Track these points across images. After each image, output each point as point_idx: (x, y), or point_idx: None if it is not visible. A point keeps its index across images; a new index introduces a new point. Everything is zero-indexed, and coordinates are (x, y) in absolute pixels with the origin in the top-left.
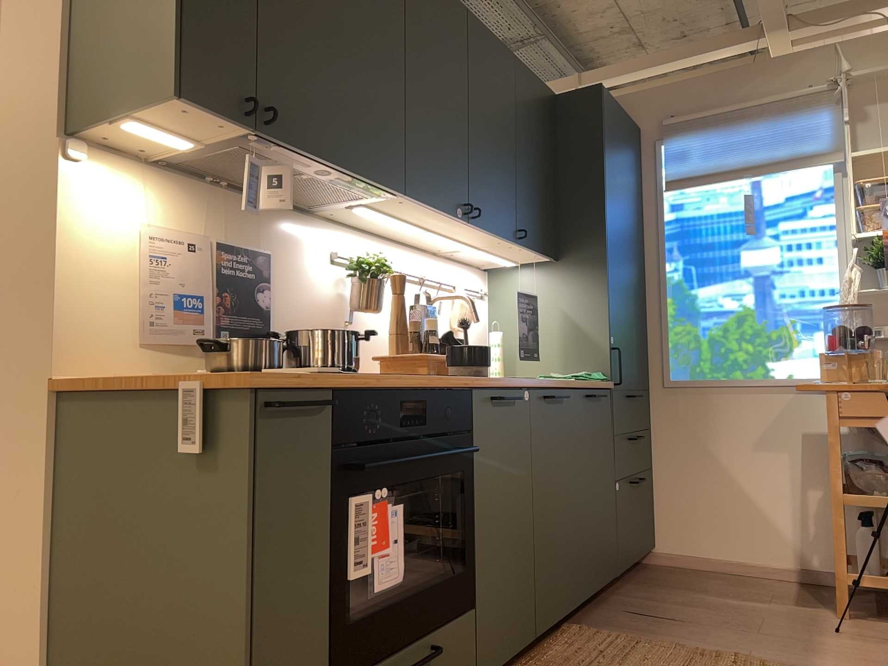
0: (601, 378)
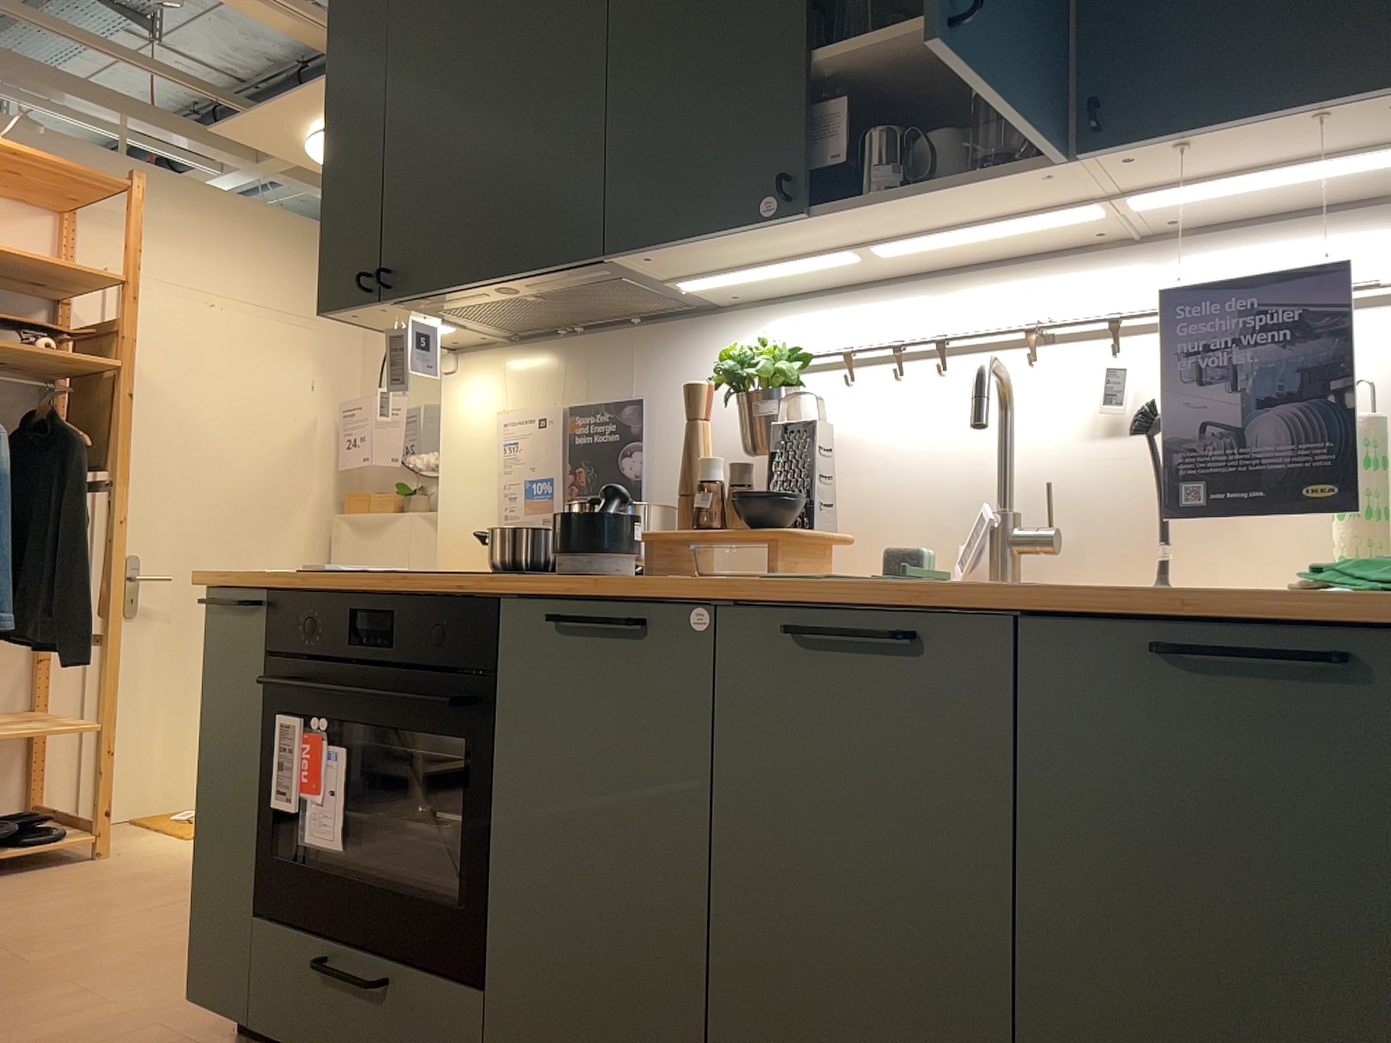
0: None
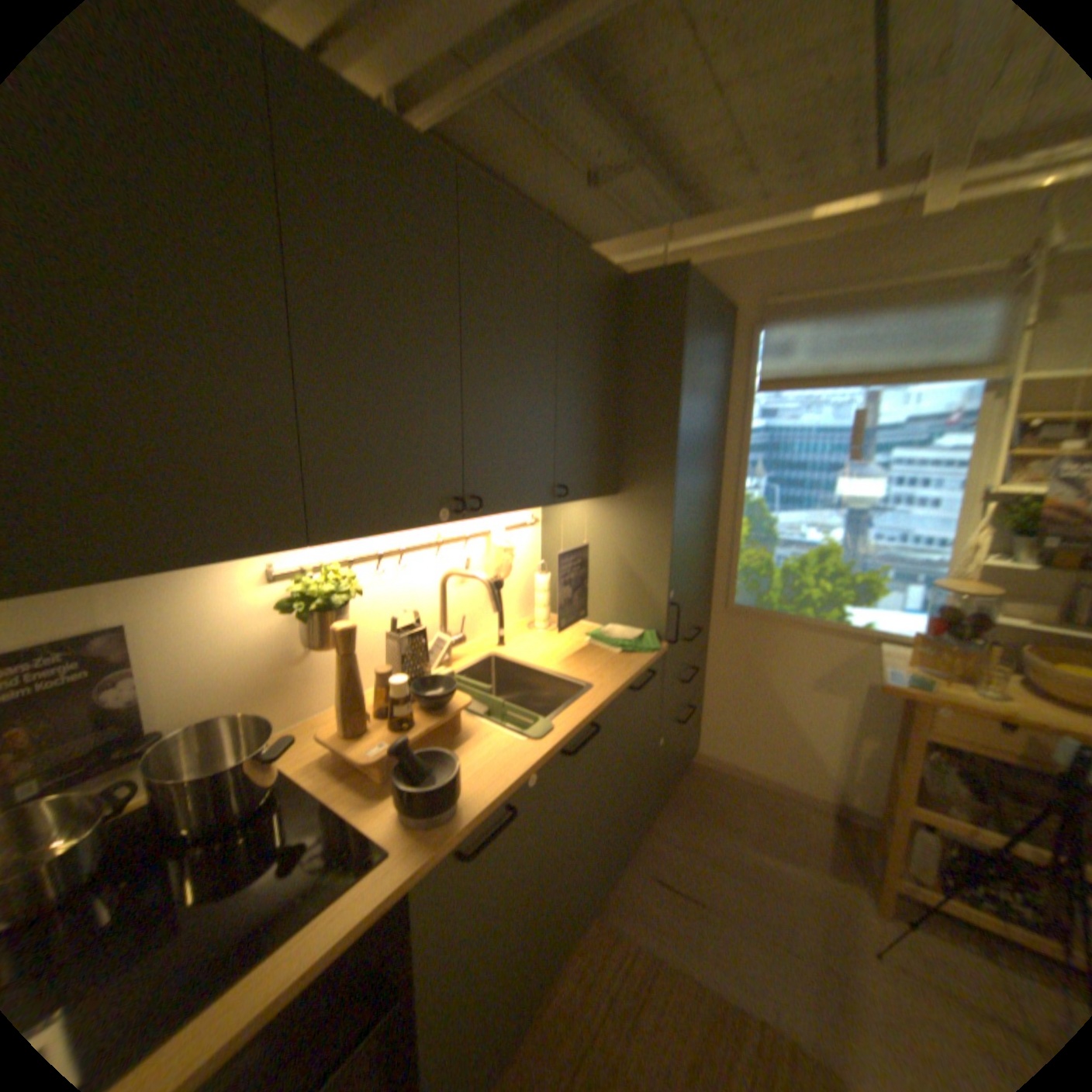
0: (651, 649)
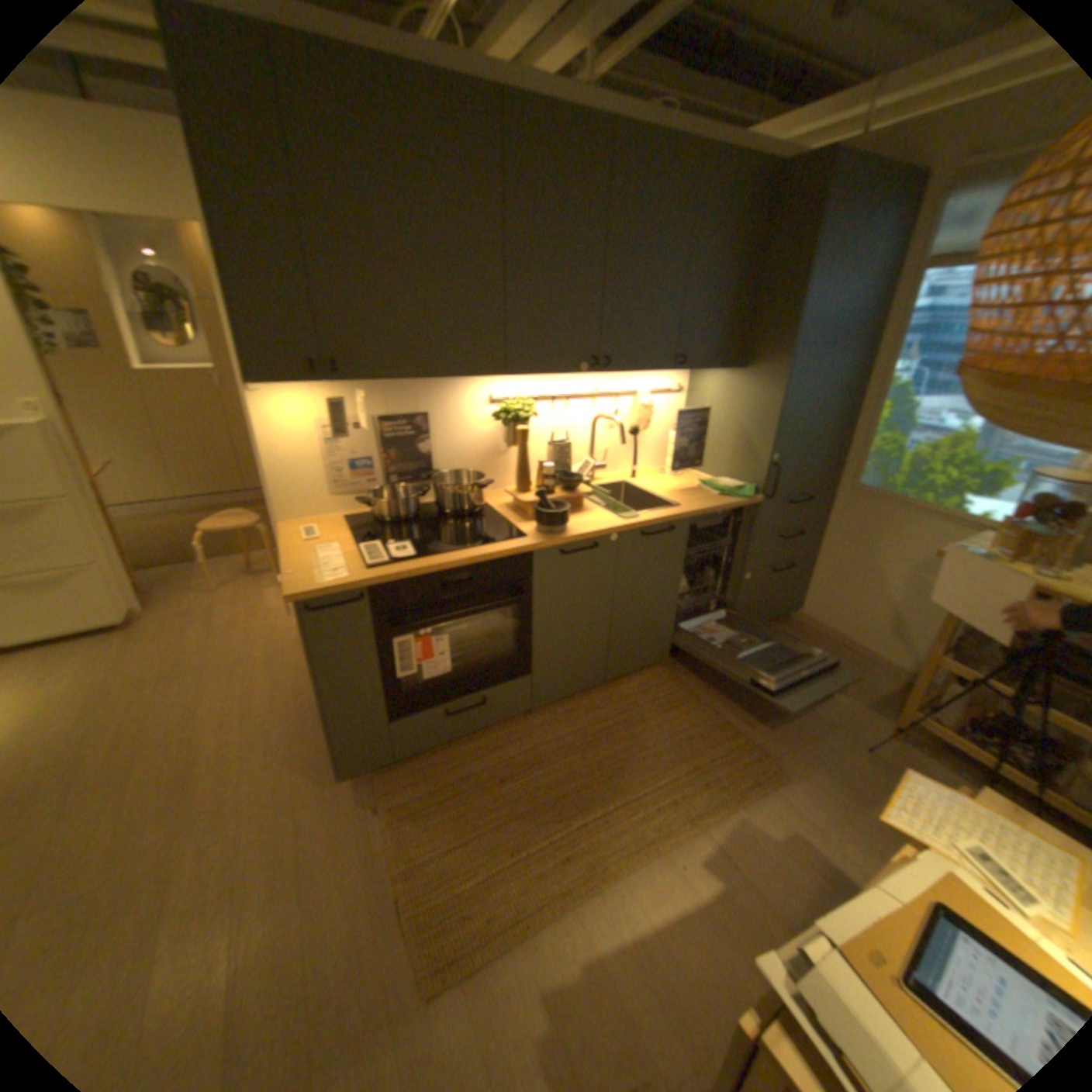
0: (743, 496)
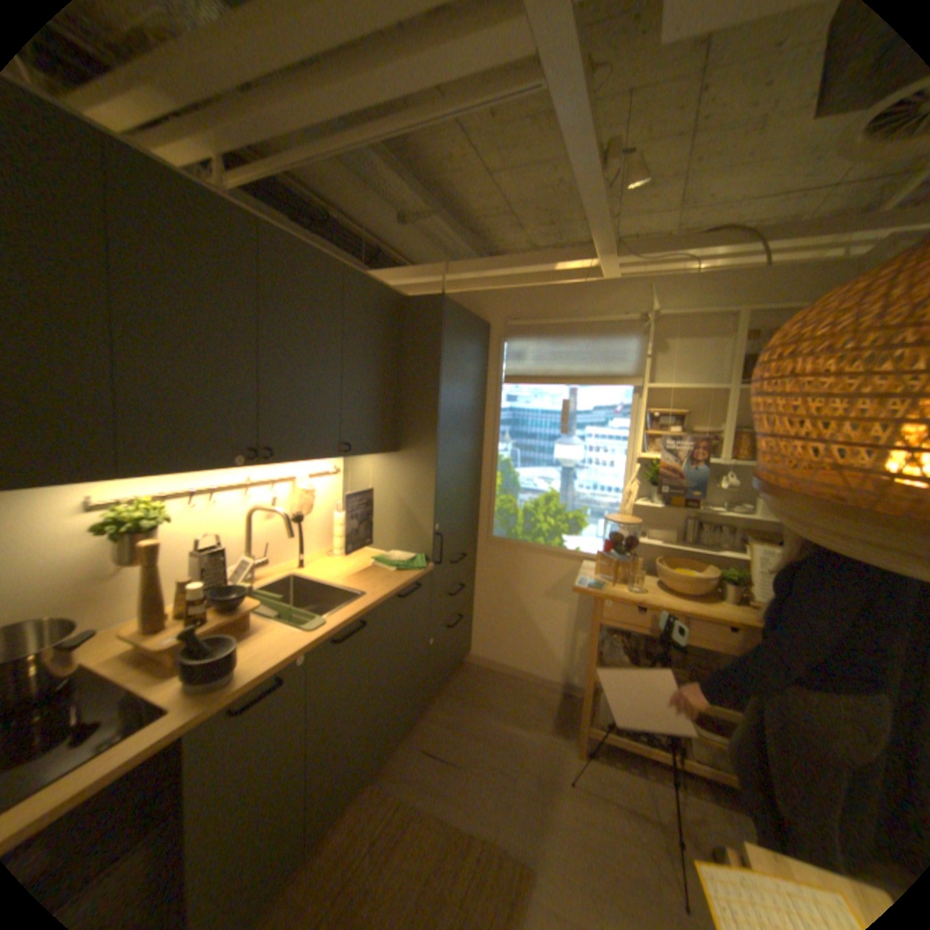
0: (419, 568)
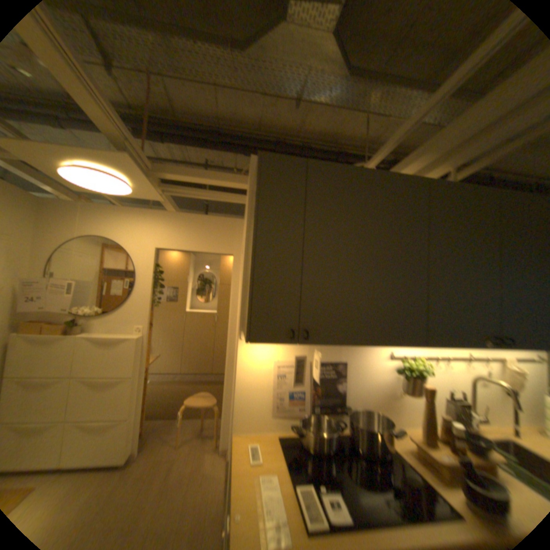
0: None
